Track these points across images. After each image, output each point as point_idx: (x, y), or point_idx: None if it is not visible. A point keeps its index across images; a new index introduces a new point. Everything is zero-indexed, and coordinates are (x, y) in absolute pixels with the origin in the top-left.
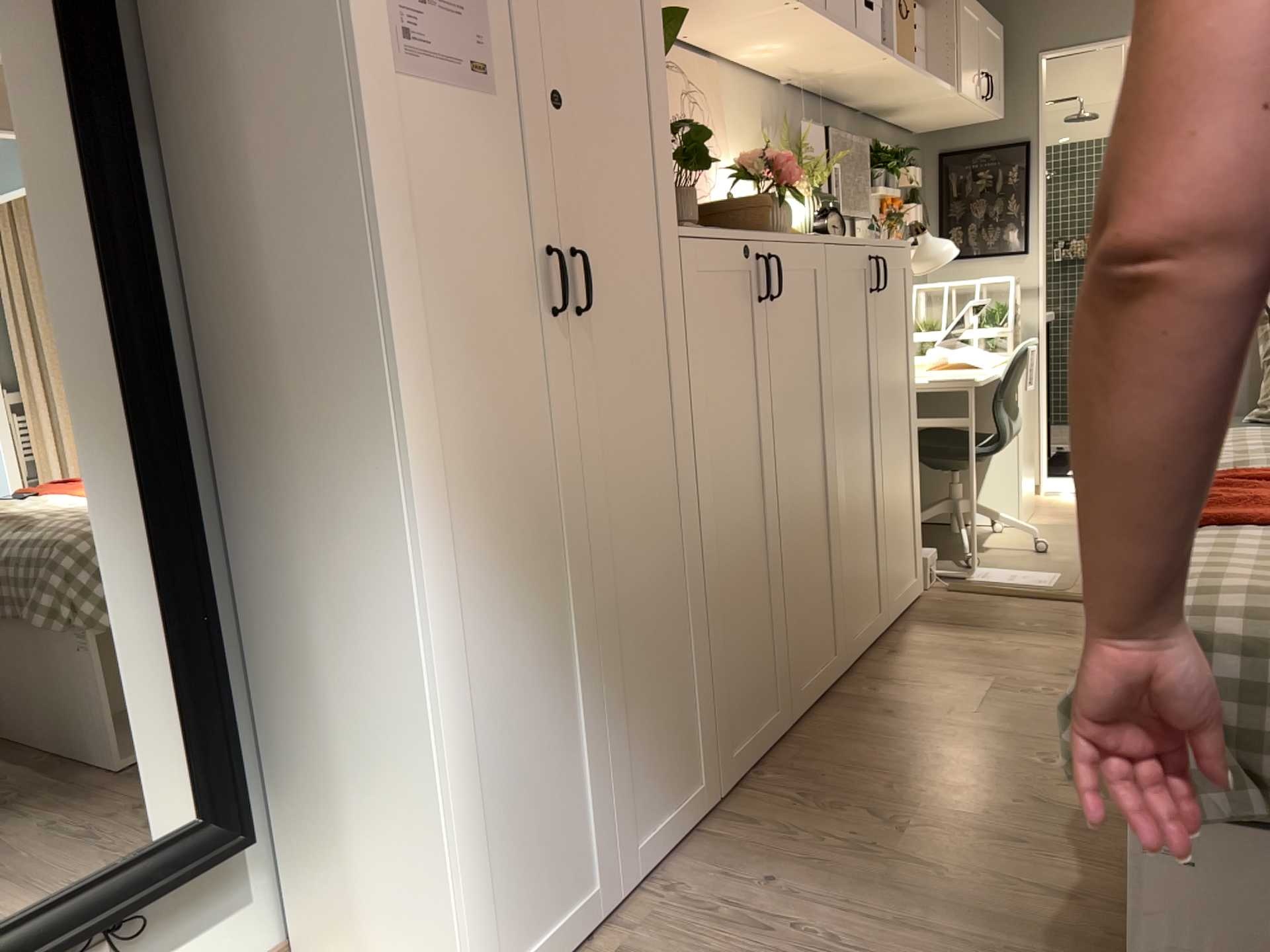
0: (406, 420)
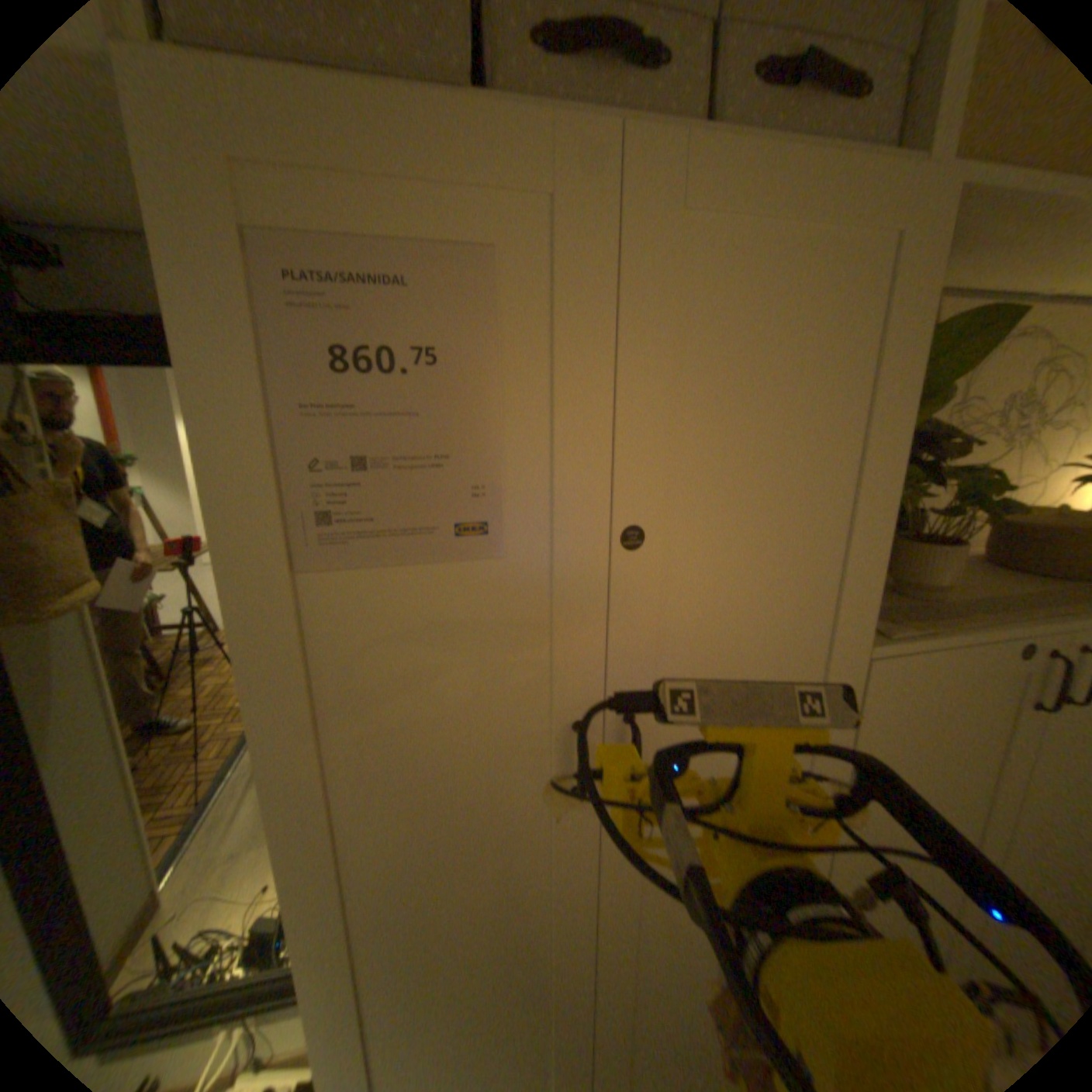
0: (291, 936)
